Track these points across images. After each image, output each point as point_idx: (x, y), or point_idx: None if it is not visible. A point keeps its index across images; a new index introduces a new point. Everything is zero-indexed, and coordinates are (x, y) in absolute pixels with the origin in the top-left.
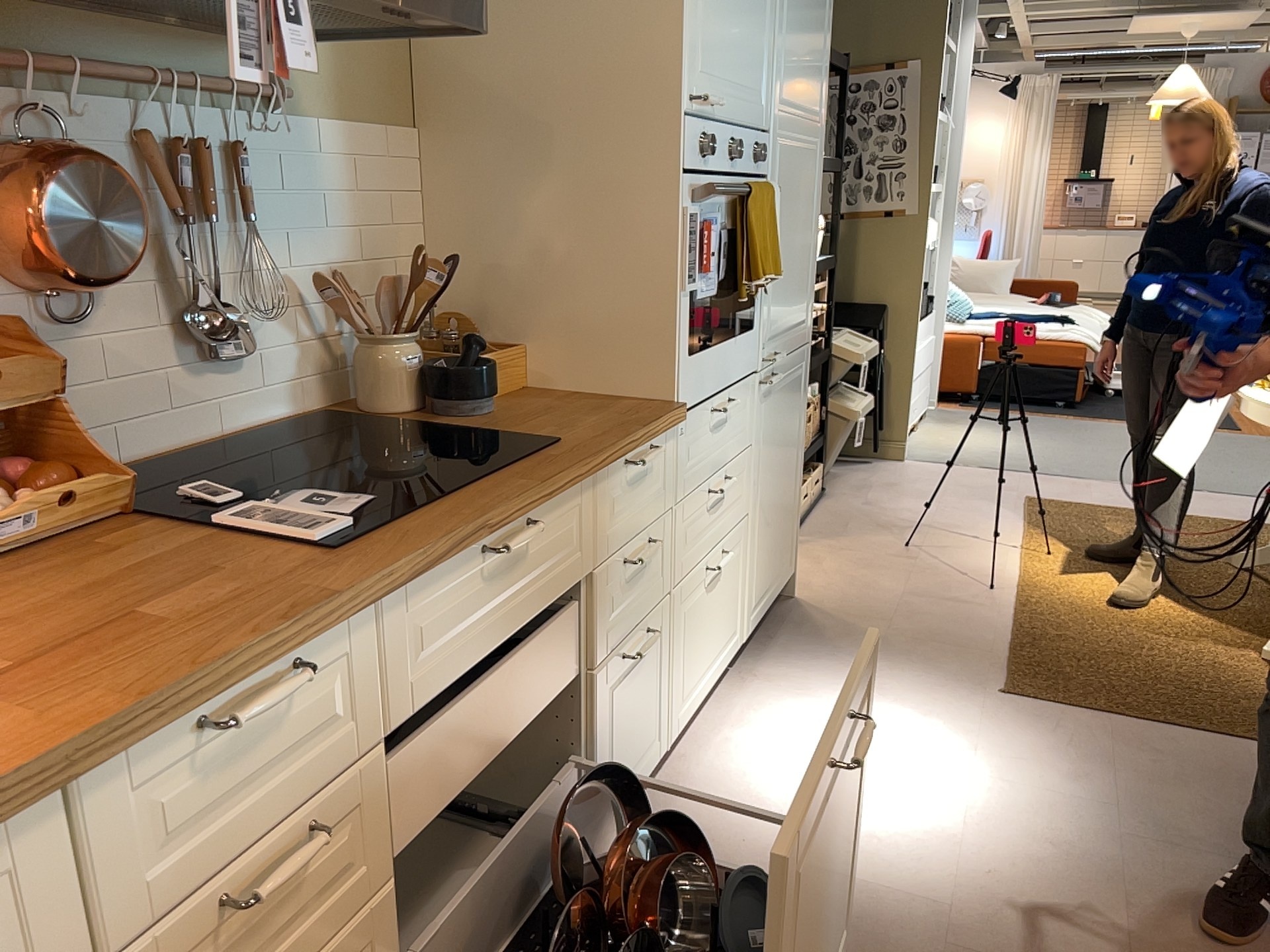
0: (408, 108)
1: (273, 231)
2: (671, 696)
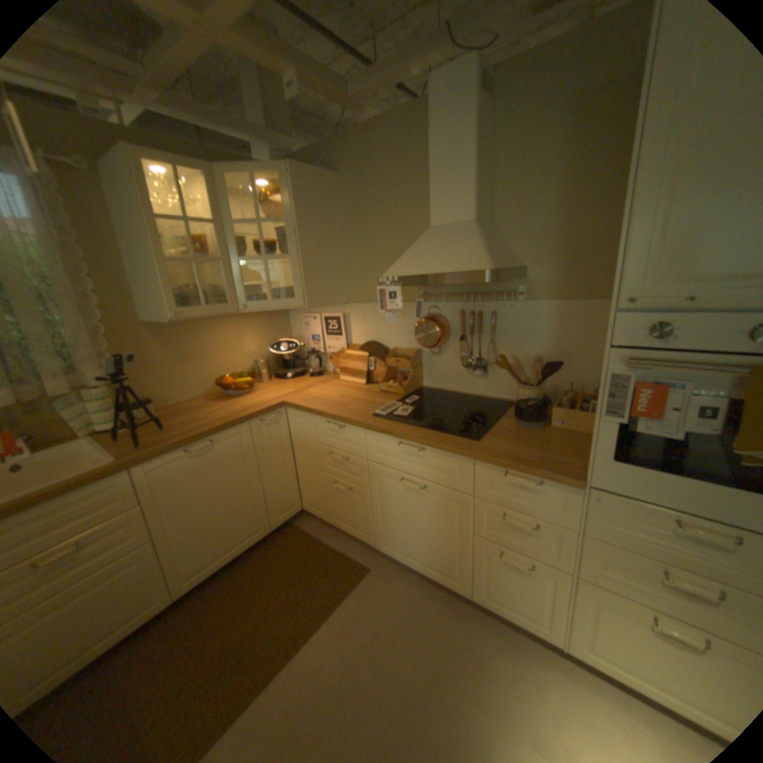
0: (612, 286)
1: (505, 338)
2: (572, 631)
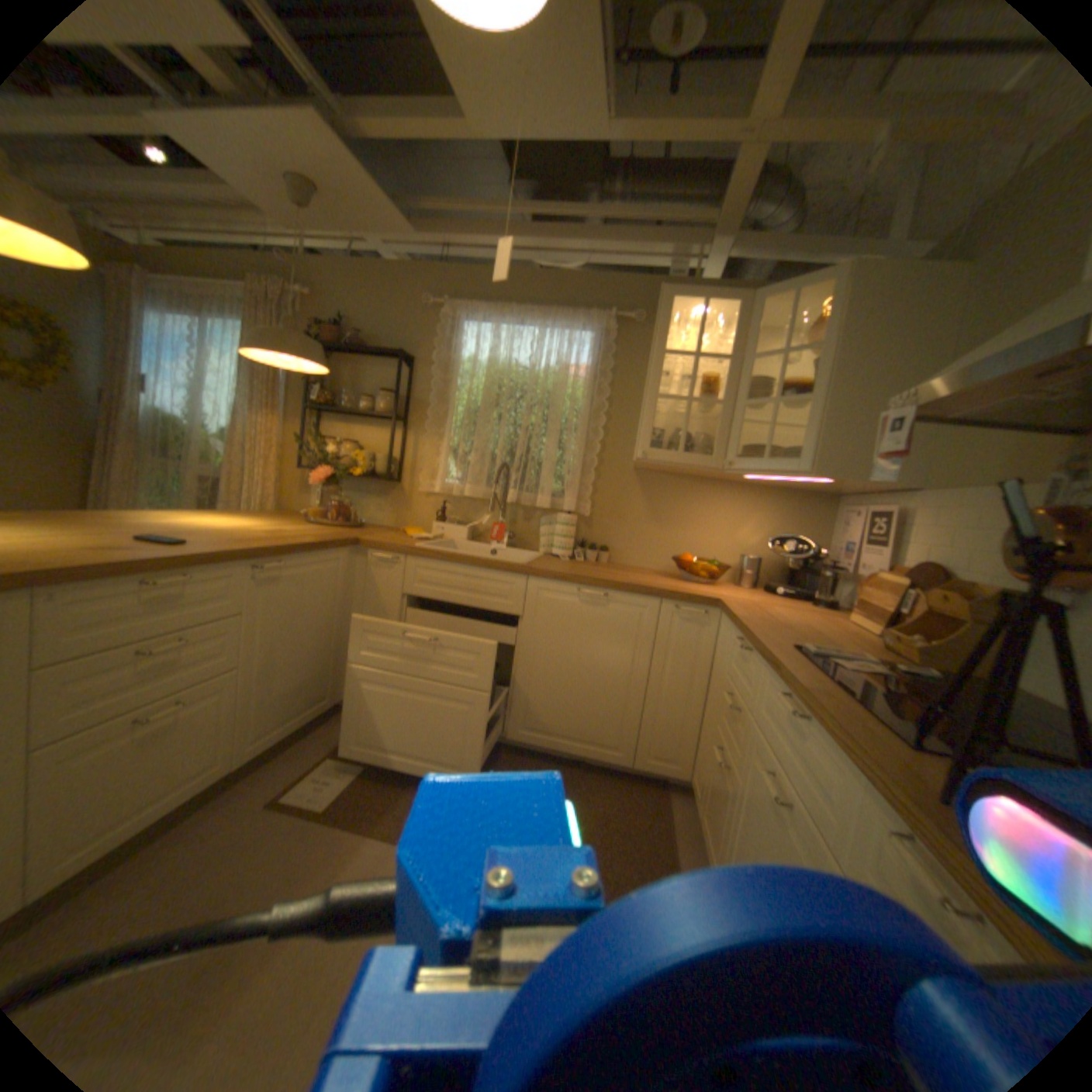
0: None
1: None
2: None
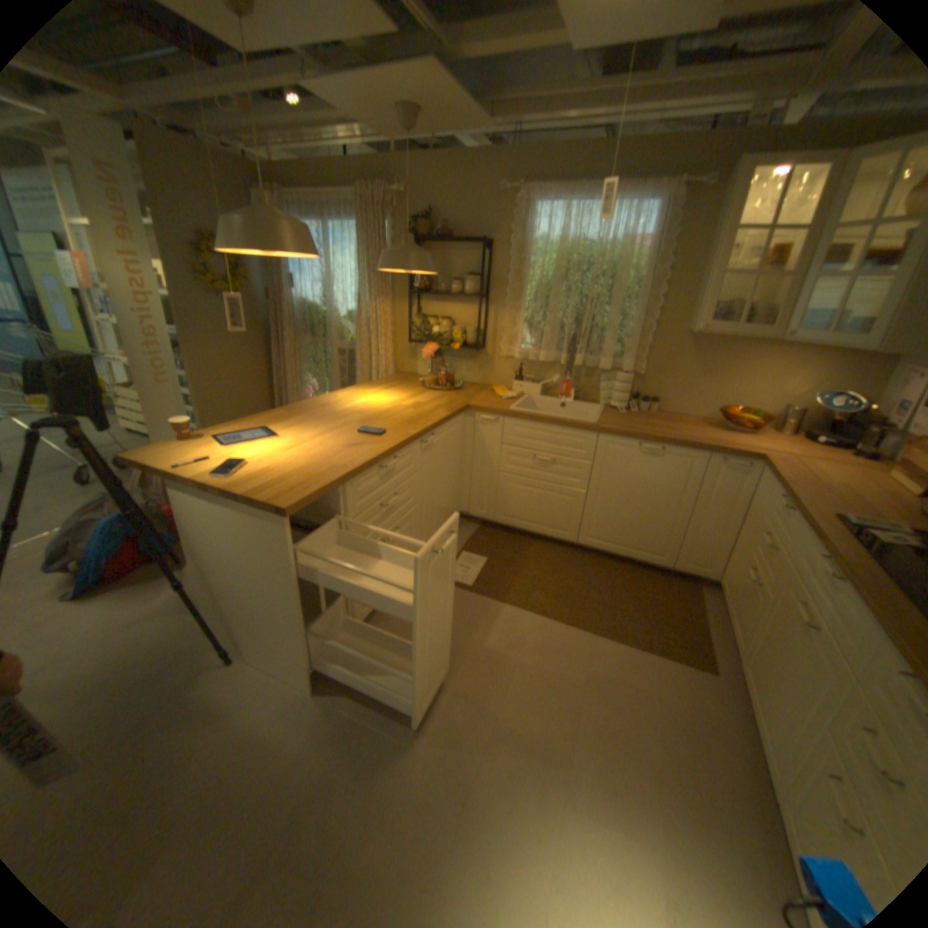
0: None
1: None
2: None
